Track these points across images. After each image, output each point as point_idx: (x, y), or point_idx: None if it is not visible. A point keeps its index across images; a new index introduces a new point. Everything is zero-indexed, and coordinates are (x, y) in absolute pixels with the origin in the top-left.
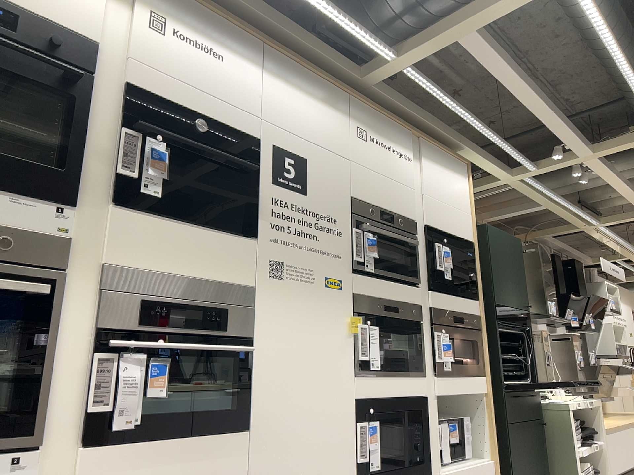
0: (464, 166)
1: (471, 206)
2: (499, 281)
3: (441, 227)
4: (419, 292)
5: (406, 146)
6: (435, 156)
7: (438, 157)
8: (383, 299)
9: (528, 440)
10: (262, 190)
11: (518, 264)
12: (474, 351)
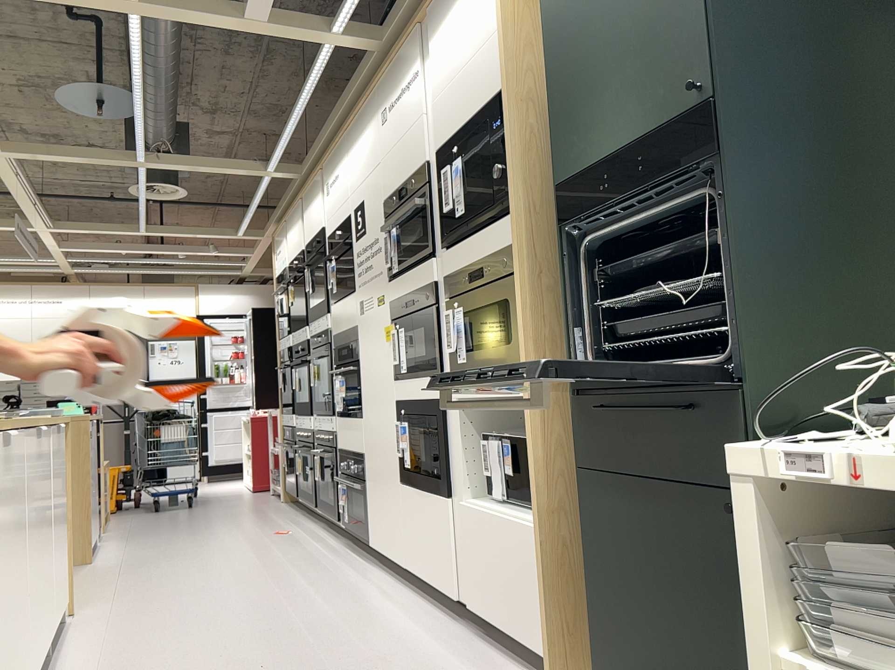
0: None
1: (500, 6)
2: (577, 109)
3: (453, 130)
4: (432, 264)
5: (413, 62)
6: (444, 6)
7: (447, 2)
8: (405, 295)
9: (667, 537)
10: (353, 252)
11: None
12: (506, 321)
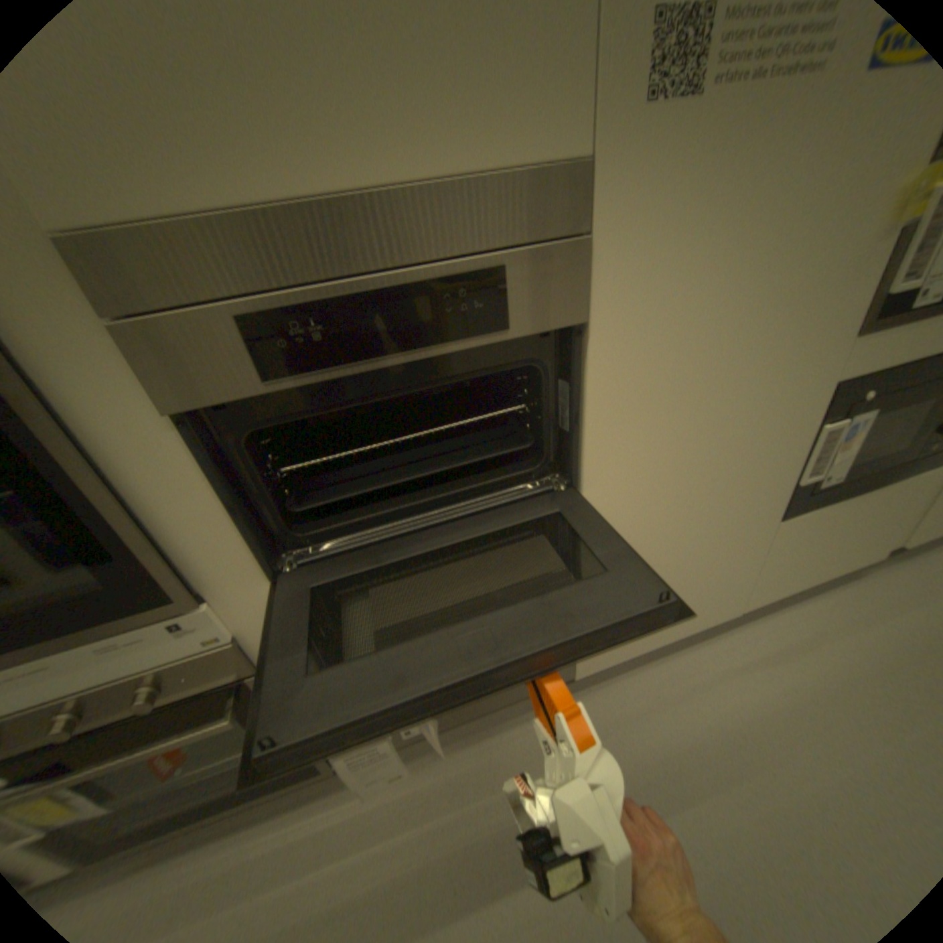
0: None
1: None
2: None
3: None
4: None
5: None
6: None
7: None
8: None
9: None
10: None
11: None
12: None
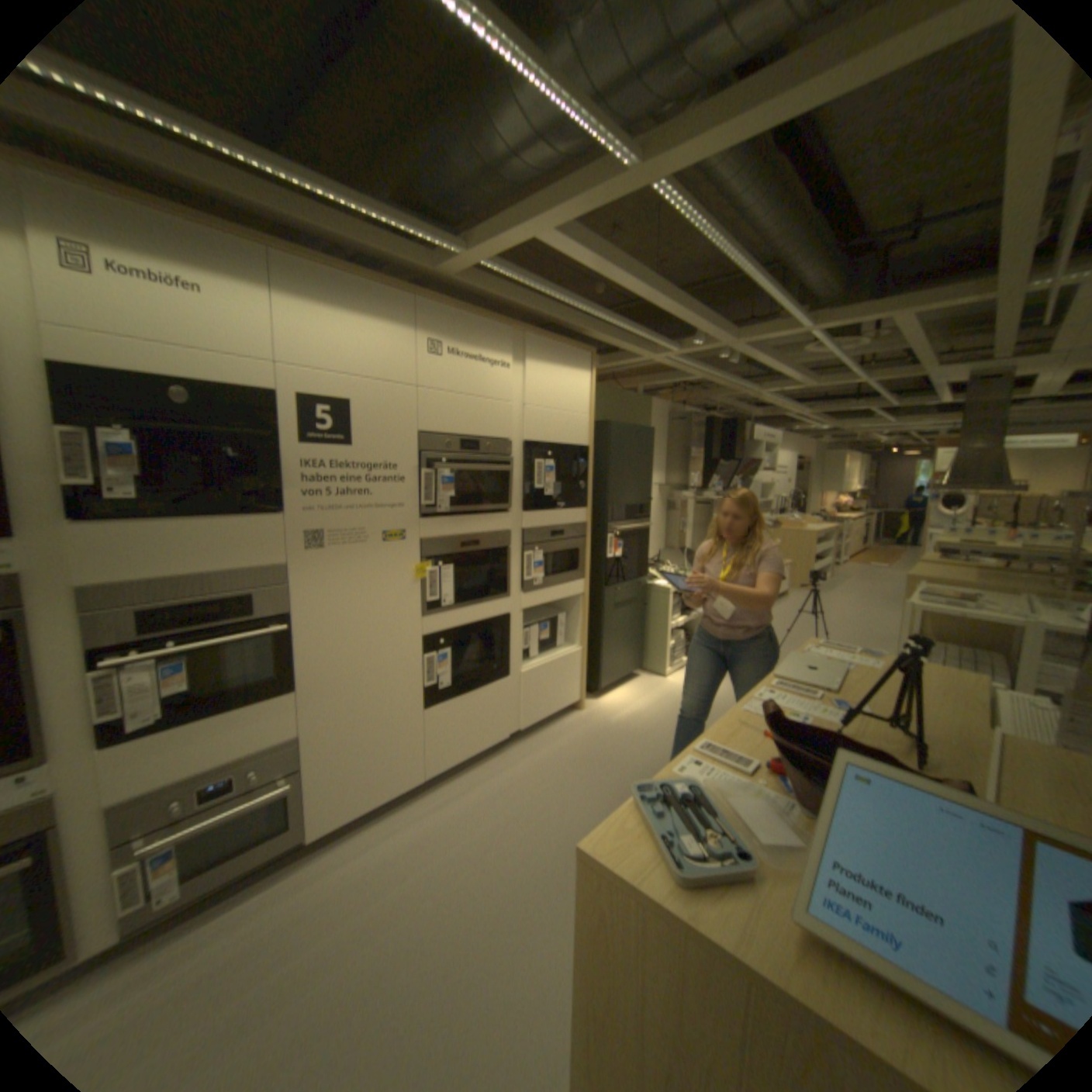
0: (586, 358)
1: (590, 407)
2: (617, 482)
3: (544, 441)
4: (506, 519)
5: (500, 351)
6: (545, 354)
7: (548, 355)
8: (457, 537)
9: (624, 623)
10: (284, 456)
11: (646, 457)
12: (571, 560)
